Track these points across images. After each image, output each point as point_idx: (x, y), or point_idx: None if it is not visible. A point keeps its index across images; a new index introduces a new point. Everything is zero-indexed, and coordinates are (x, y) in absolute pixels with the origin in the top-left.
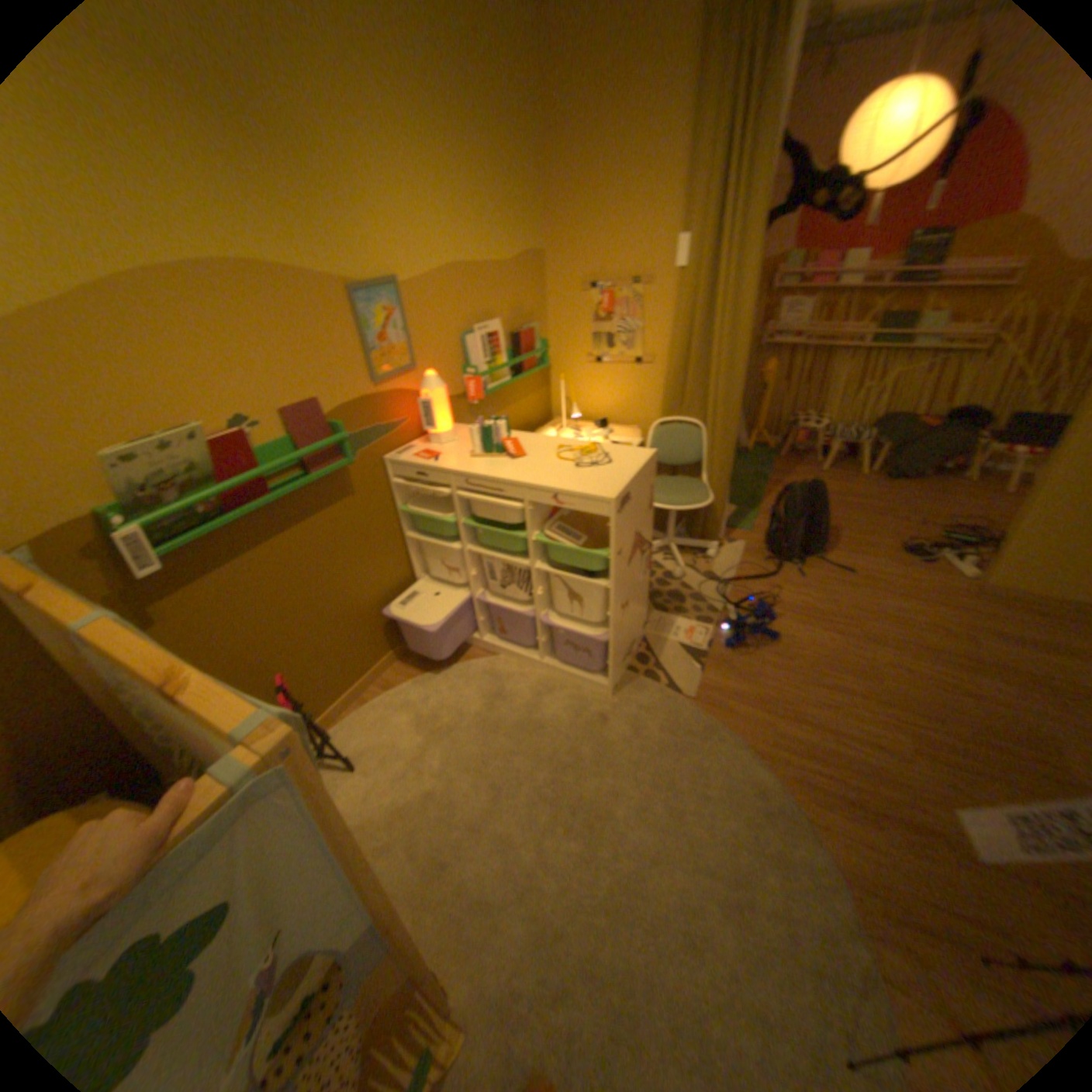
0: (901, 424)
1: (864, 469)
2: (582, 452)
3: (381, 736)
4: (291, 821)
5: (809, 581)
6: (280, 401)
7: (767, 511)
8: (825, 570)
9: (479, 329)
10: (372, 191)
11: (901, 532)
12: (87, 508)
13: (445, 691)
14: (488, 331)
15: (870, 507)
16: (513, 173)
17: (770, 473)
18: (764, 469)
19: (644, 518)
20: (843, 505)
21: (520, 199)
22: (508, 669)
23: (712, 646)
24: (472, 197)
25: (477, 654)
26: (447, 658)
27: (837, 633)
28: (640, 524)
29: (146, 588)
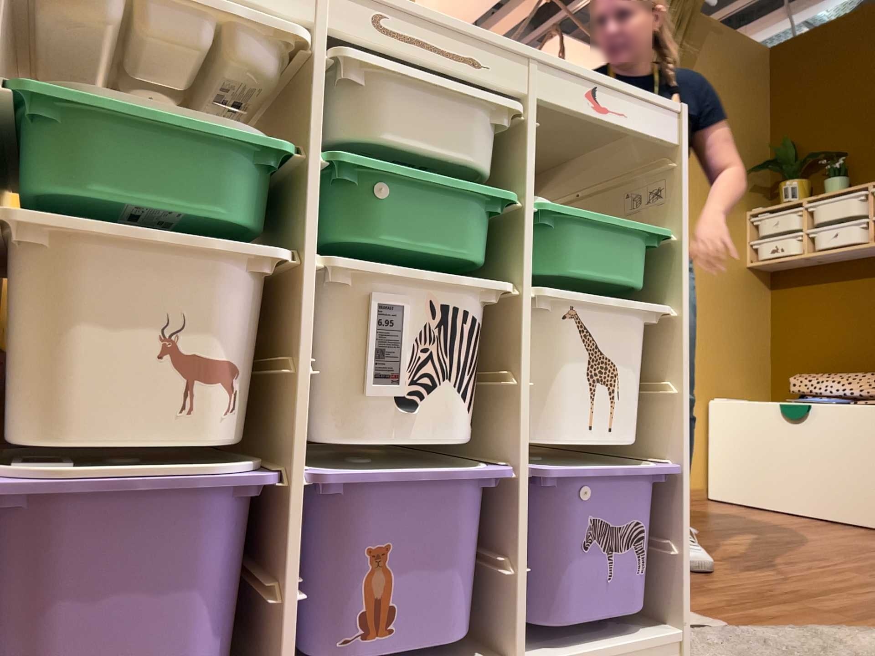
0: None
1: None
2: None
3: None
4: None
5: None
6: None
7: None
8: None
9: None
10: None
11: None
12: None
13: None
14: None
15: None
16: None
17: None
18: None
19: None
20: None
21: None
22: None
23: None
24: None
25: None
26: None
27: None
28: None
29: None
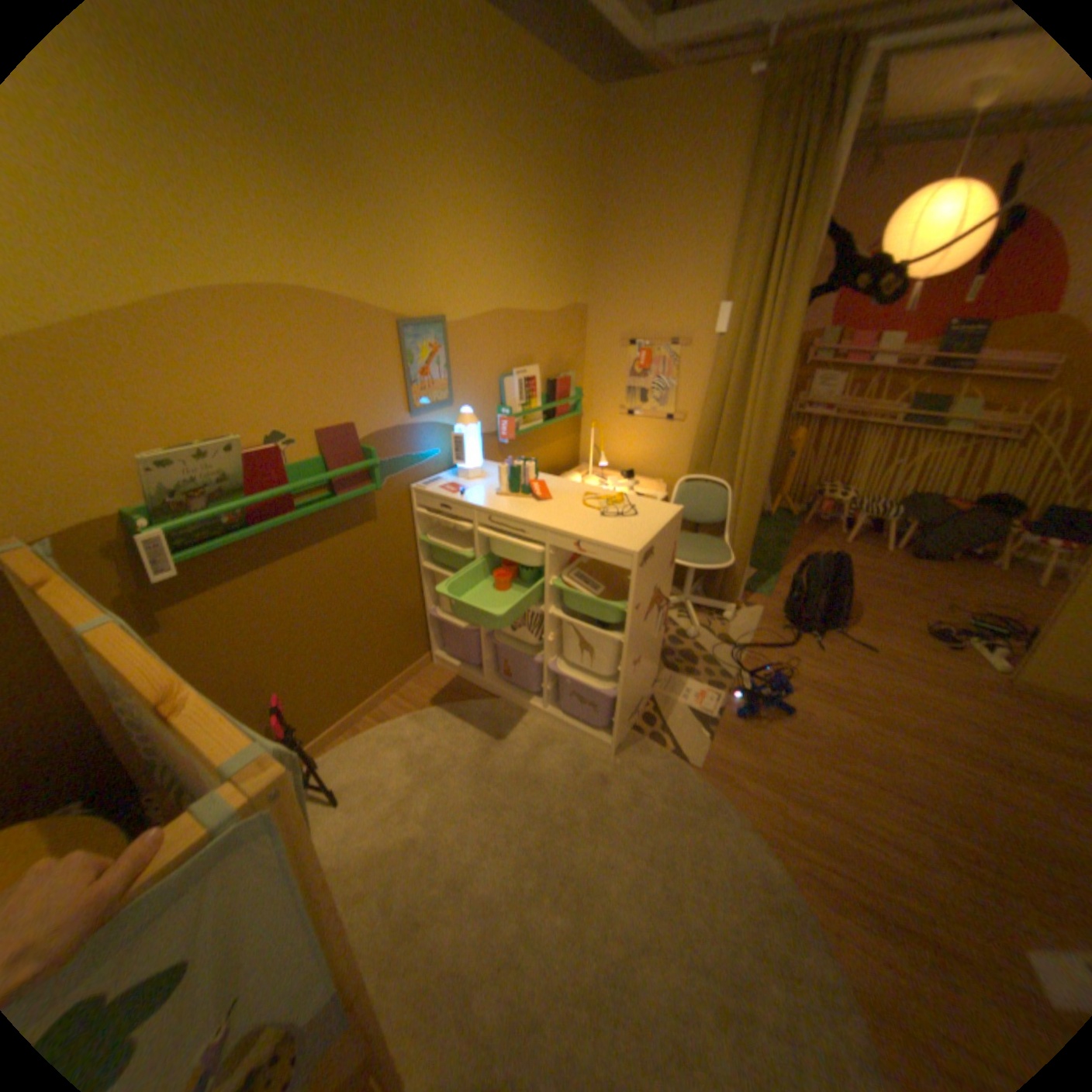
0: (930, 505)
1: (890, 545)
2: (608, 501)
3: (371, 771)
4: (271, 872)
5: (828, 656)
6: (320, 423)
7: (788, 578)
8: (846, 646)
9: (518, 373)
10: (434, 238)
11: (928, 615)
12: (118, 507)
13: (442, 731)
14: (527, 375)
15: (895, 585)
16: (567, 233)
17: (792, 539)
18: (786, 535)
19: (666, 574)
20: (867, 580)
21: (571, 257)
22: (509, 714)
23: (724, 714)
24: (527, 251)
25: (479, 694)
26: (448, 695)
27: (857, 716)
28: (661, 580)
29: (161, 592)
